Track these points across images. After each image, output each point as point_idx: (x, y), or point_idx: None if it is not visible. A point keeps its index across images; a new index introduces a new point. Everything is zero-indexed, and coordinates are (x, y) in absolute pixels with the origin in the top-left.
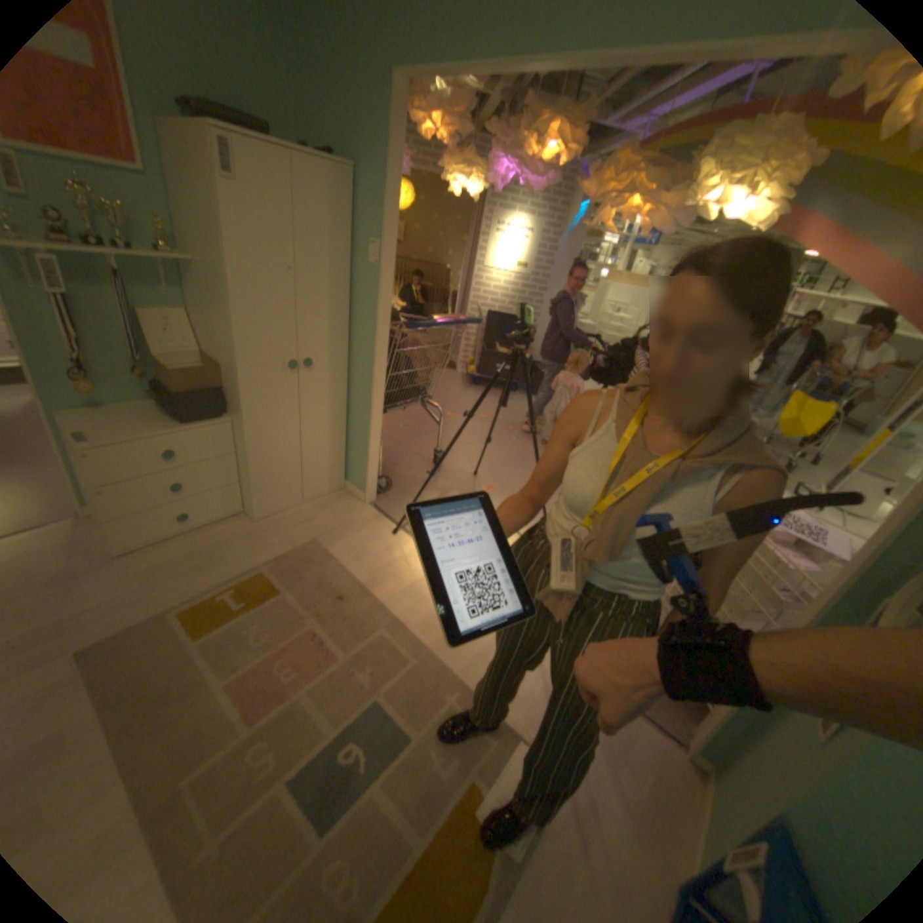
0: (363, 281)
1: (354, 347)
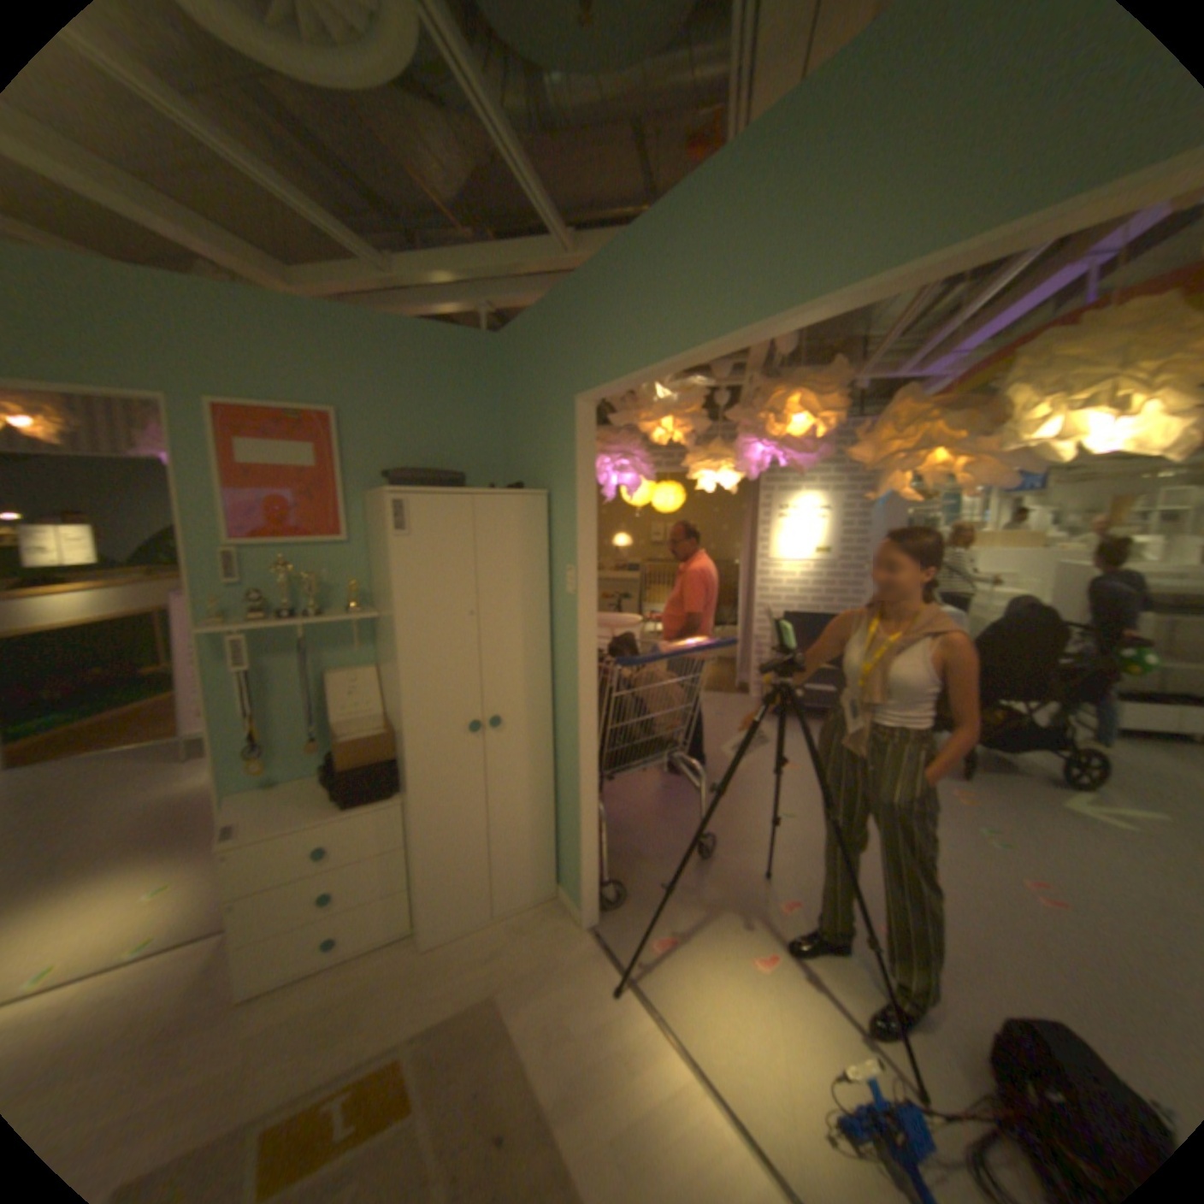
0: (562, 614)
1: (558, 695)
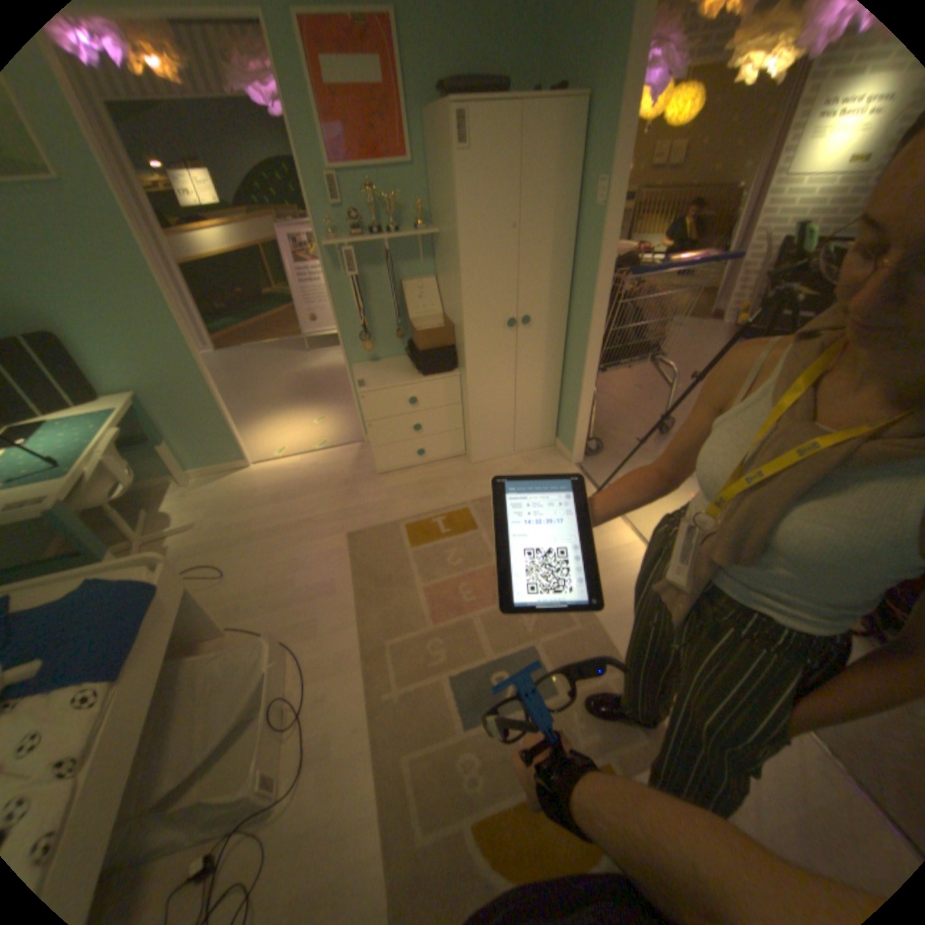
0: (588, 226)
1: (574, 300)
